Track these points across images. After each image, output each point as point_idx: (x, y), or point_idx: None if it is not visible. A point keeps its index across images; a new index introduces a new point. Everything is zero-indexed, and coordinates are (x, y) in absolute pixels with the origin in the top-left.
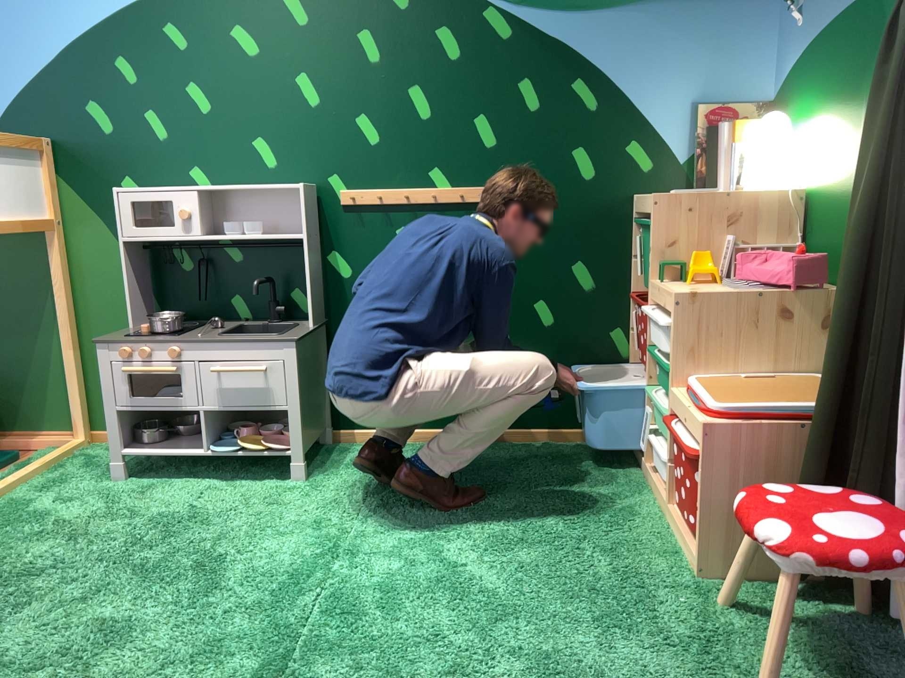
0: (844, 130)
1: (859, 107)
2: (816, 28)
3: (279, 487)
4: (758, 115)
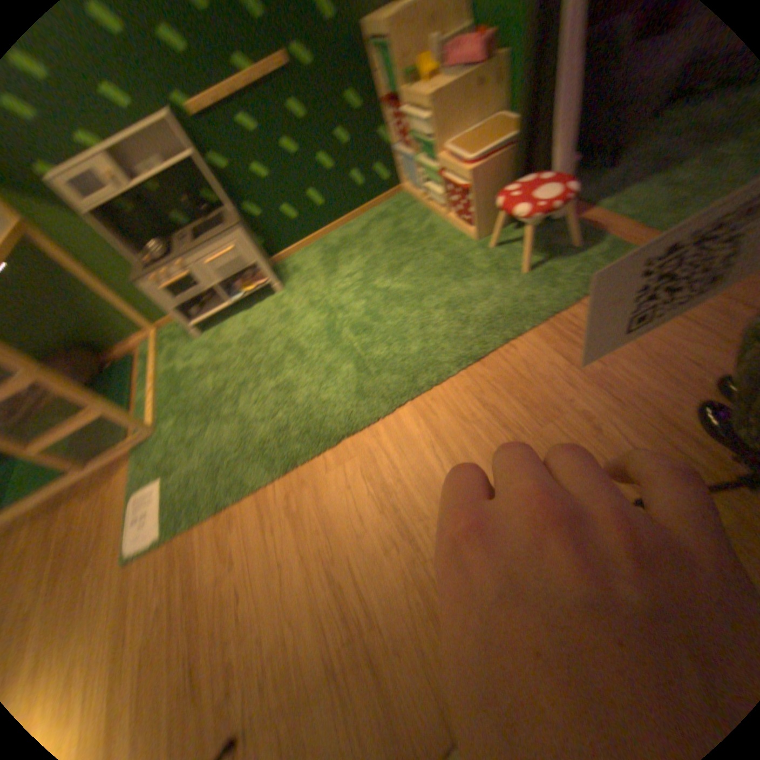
0: None
1: None
2: None
3: (272, 300)
4: None
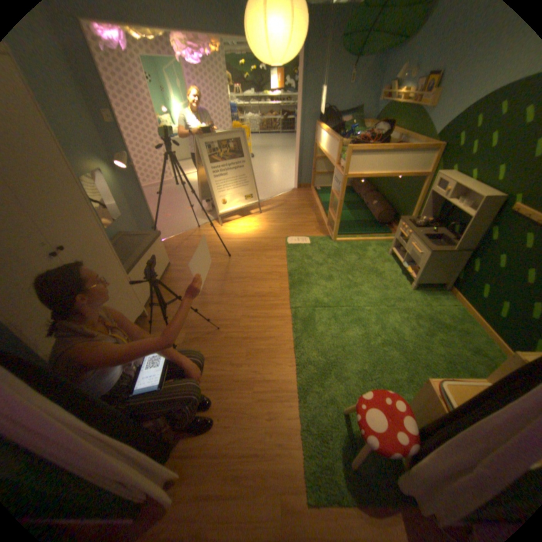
0: None
1: None
2: None
3: (405, 286)
4: None
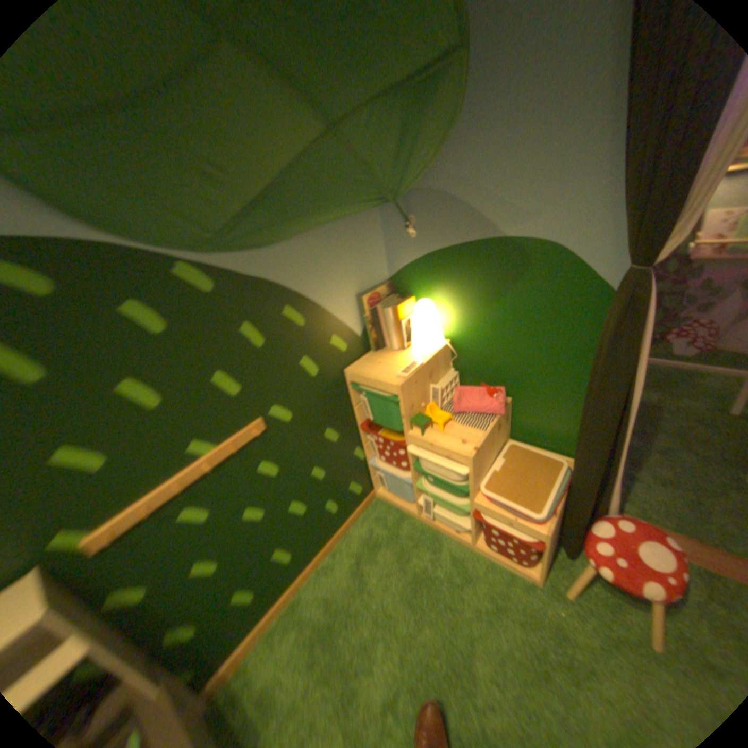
0: (487, 314)
1: (503, 304)
2: (439, 243)
3: None
4: (389, 290)
